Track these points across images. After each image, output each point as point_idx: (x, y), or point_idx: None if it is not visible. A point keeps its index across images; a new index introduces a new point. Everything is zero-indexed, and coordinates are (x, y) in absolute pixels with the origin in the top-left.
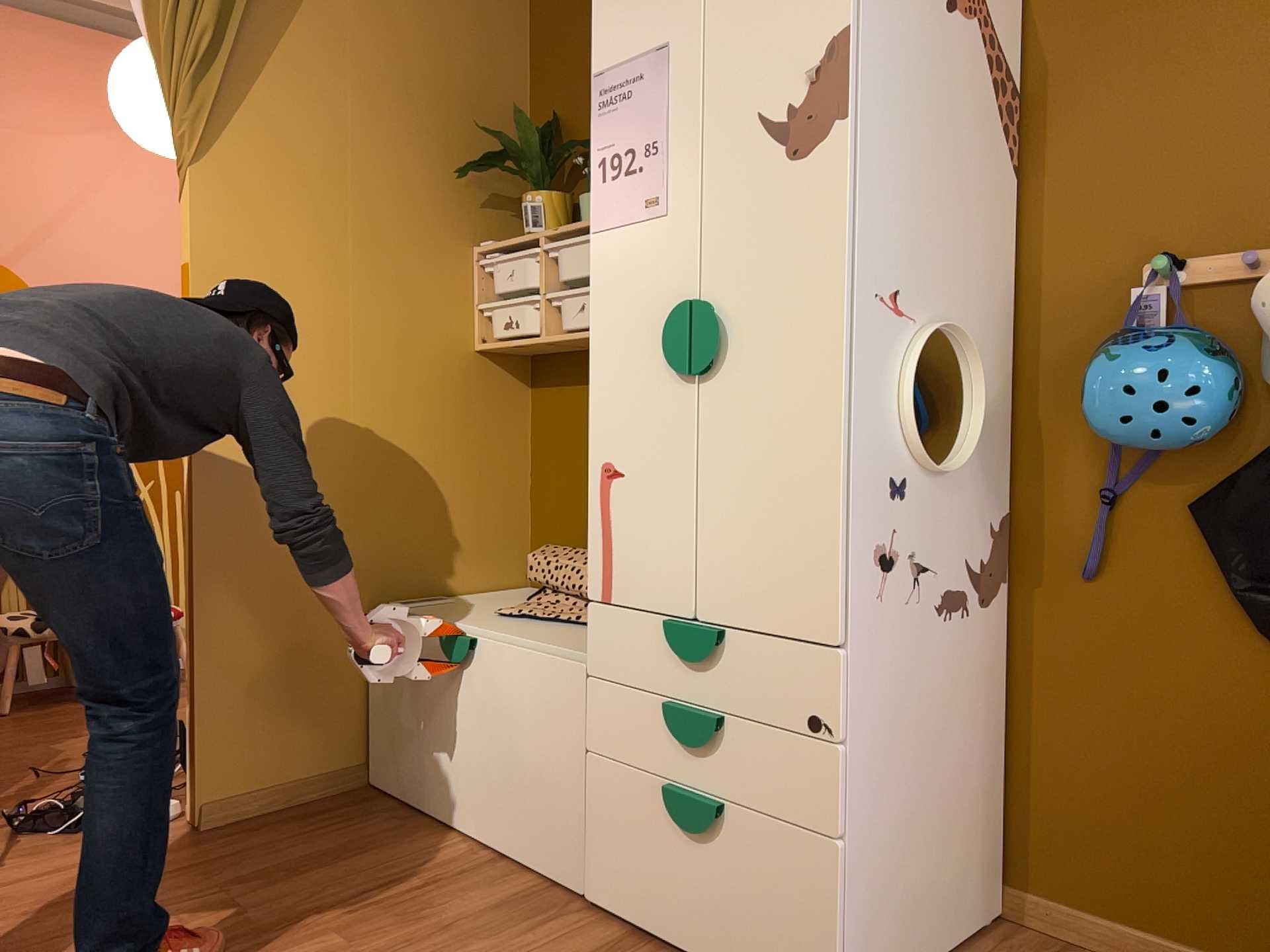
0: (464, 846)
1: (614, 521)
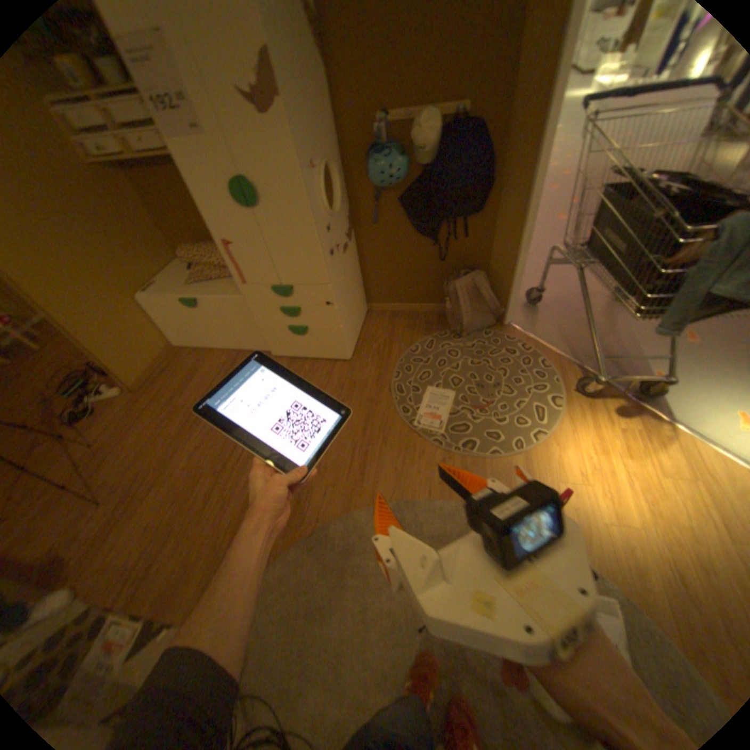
0: (223, 356)
1: (235, 261)
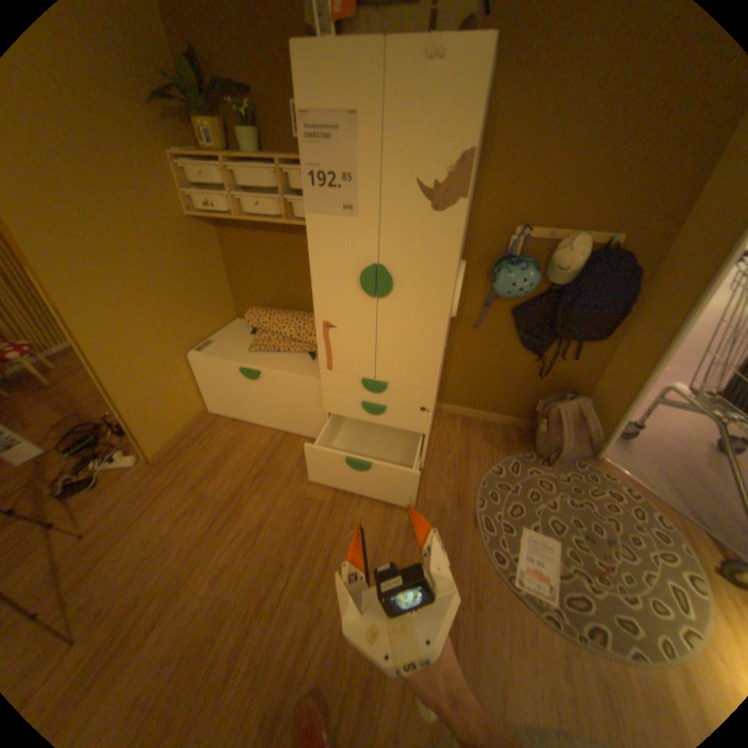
0: (267, 435)
1: (332, 344)
